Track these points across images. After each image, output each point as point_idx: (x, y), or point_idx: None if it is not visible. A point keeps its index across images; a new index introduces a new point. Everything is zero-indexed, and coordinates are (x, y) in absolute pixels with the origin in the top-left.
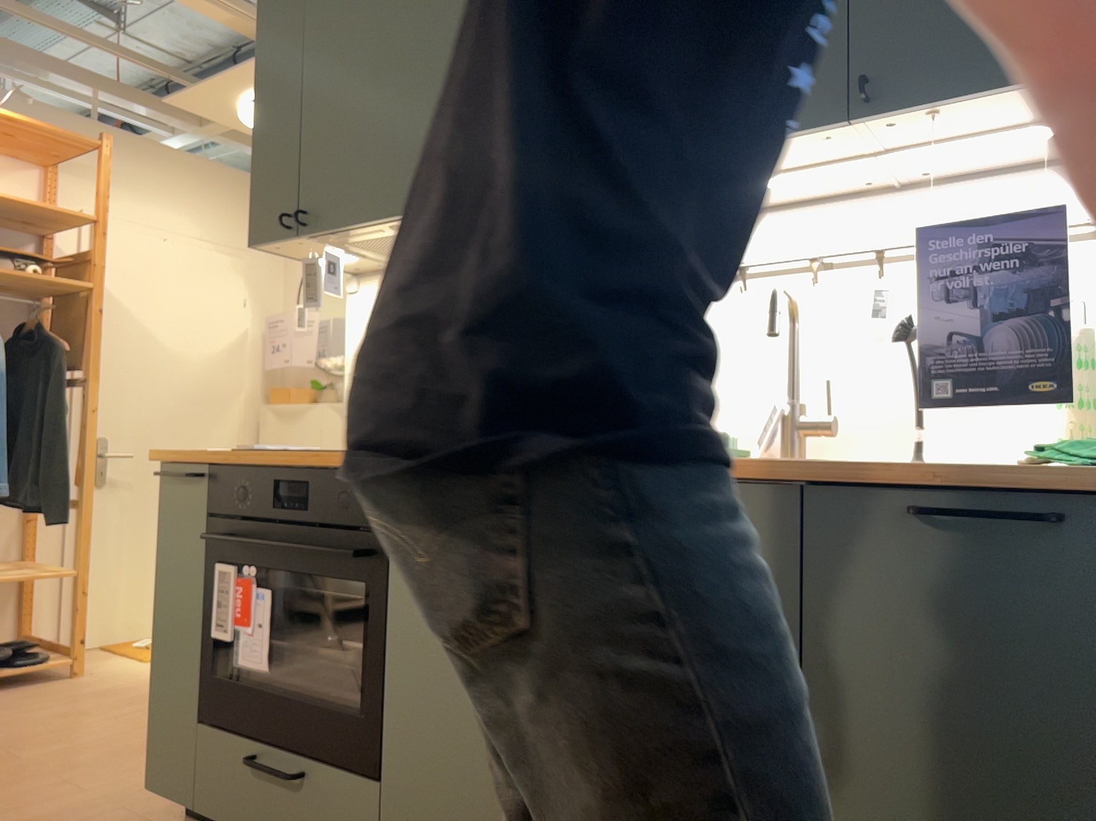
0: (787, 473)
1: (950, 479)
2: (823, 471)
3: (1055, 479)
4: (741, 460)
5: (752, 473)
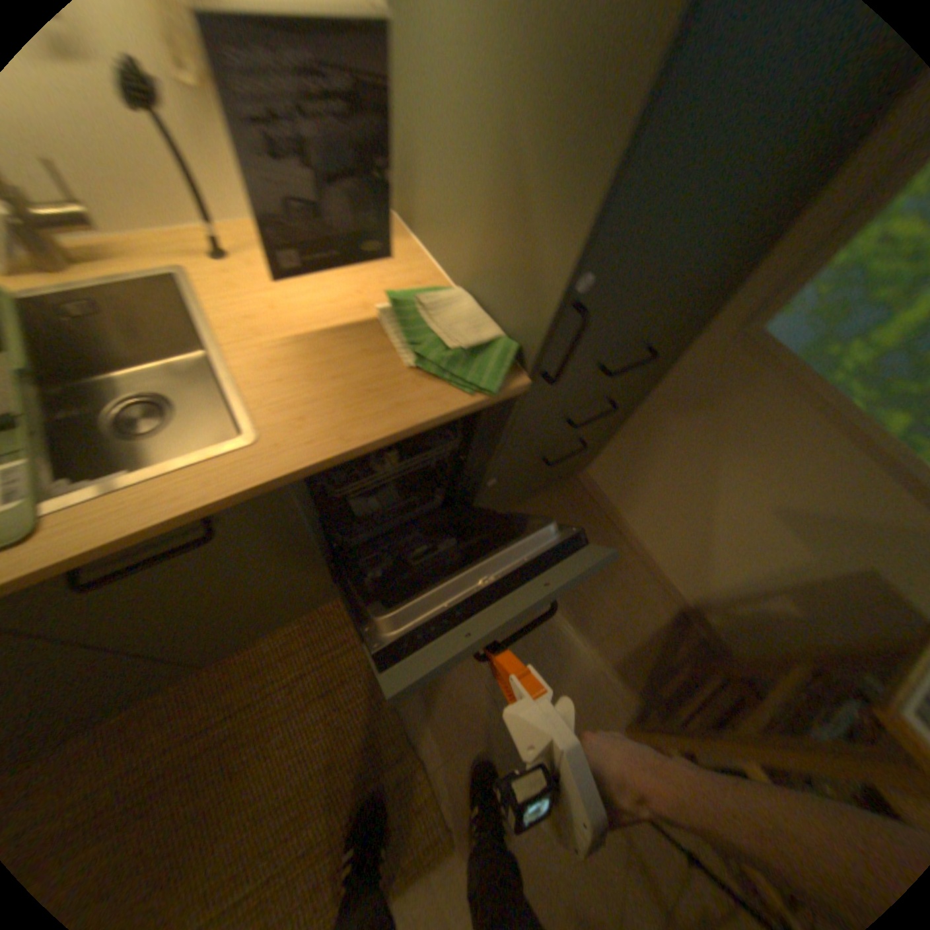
0: (275, 487)
1: (403, 437)
2: (310, 474)
3: (454, 405)
4: (192, 474)
5: (238, 500)
